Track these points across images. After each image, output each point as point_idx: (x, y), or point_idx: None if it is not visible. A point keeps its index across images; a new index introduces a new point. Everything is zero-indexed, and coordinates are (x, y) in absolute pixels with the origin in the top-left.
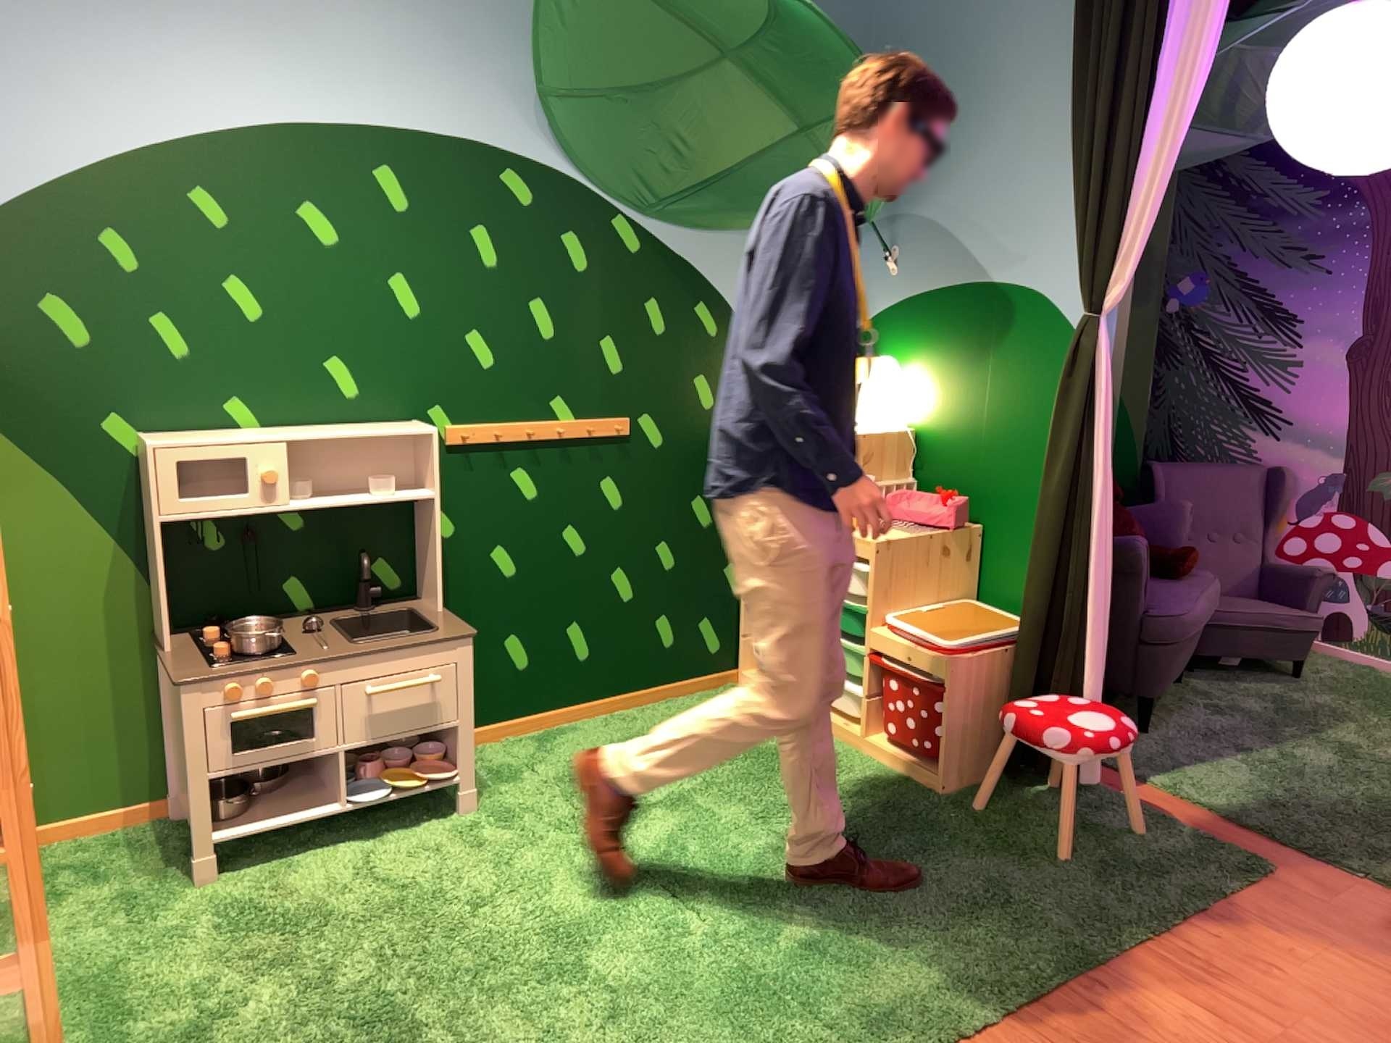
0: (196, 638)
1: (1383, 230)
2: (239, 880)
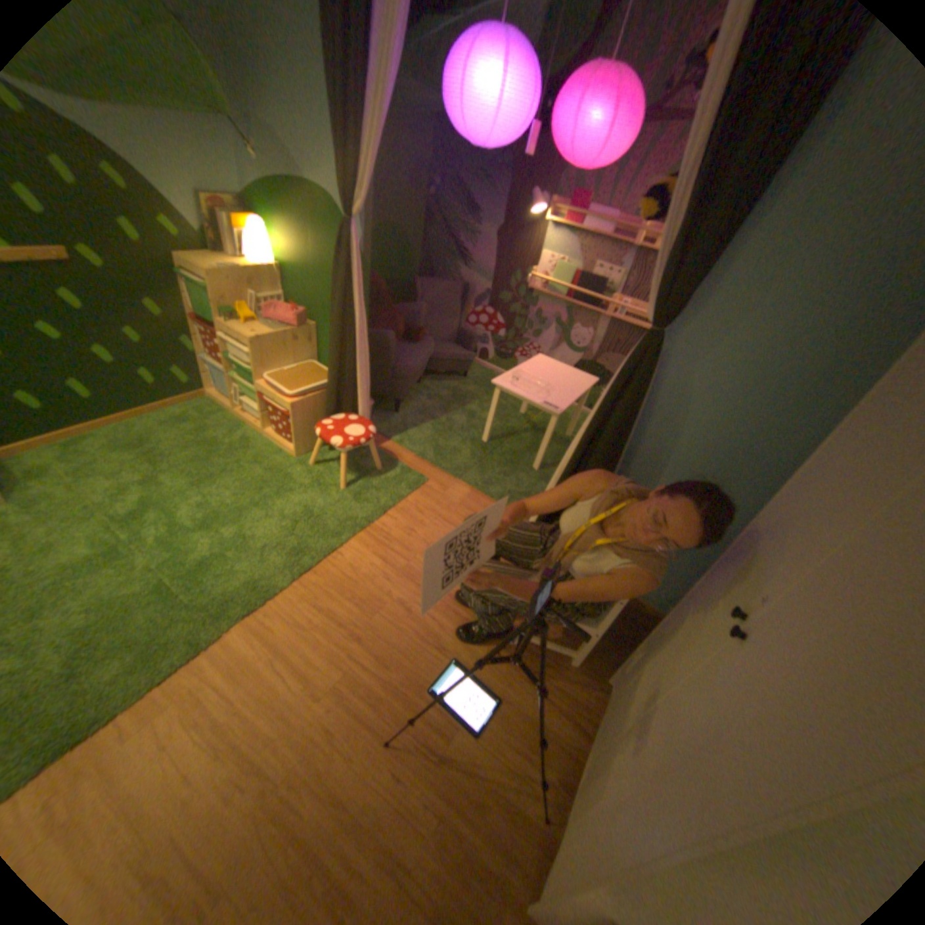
0: None
1: (519, 170)
2: None
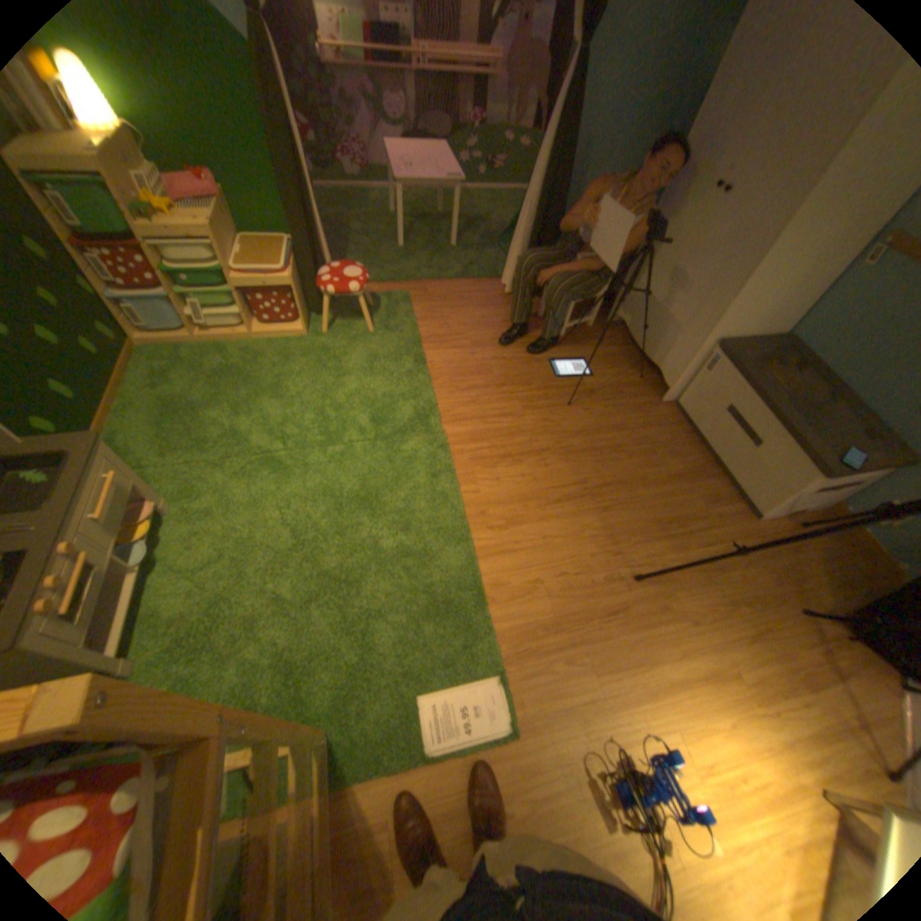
0: None
1: None
2: (138, 648)
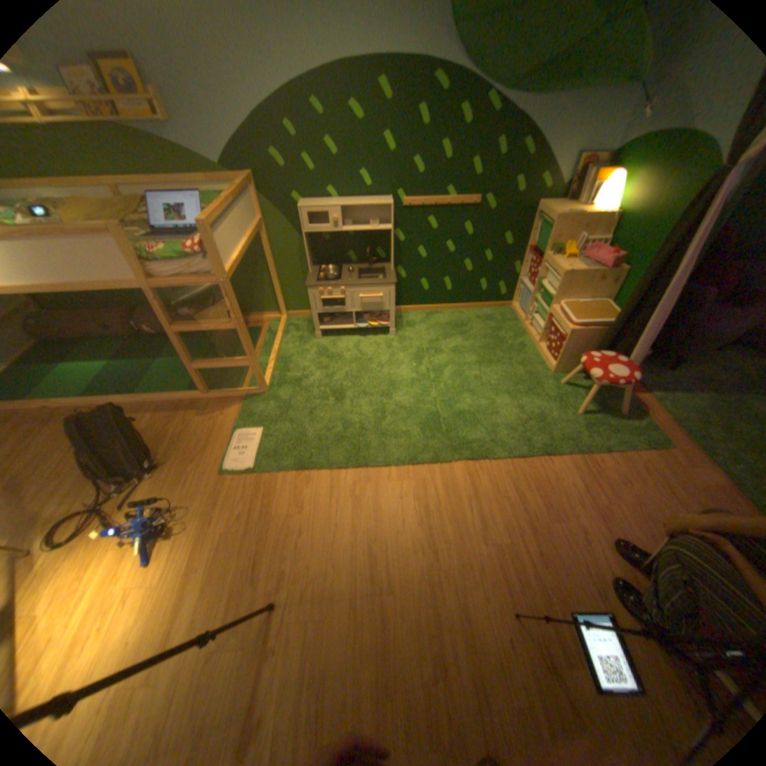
0: (320, 269)
1: None
2: (326, 341)
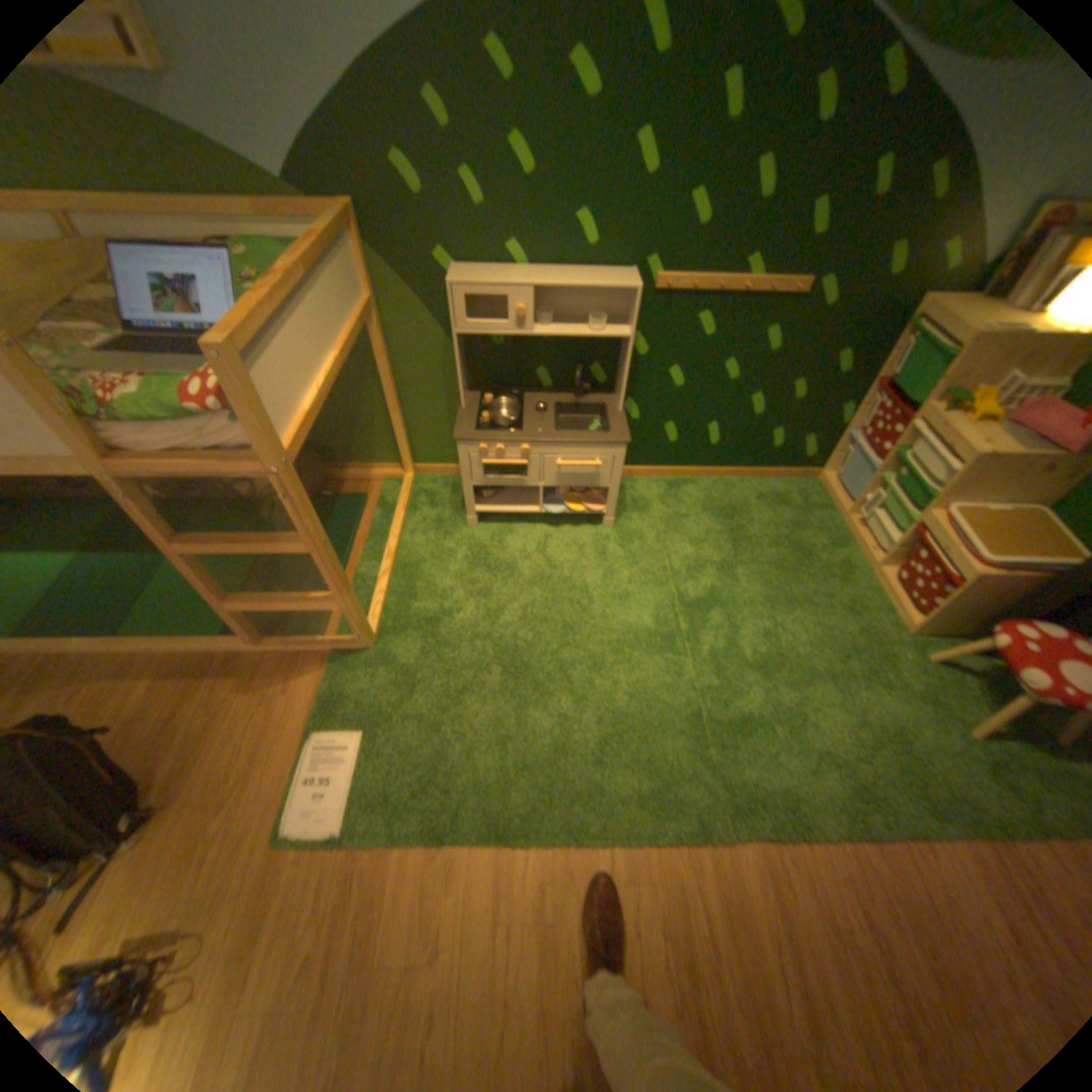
0: (482, 399)
1: None
2: (486, 531)
